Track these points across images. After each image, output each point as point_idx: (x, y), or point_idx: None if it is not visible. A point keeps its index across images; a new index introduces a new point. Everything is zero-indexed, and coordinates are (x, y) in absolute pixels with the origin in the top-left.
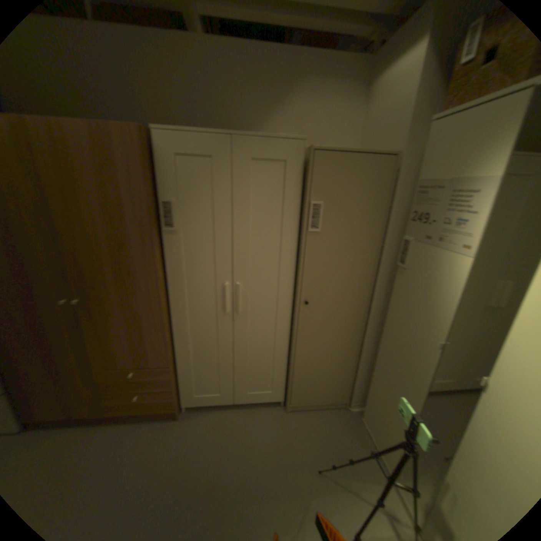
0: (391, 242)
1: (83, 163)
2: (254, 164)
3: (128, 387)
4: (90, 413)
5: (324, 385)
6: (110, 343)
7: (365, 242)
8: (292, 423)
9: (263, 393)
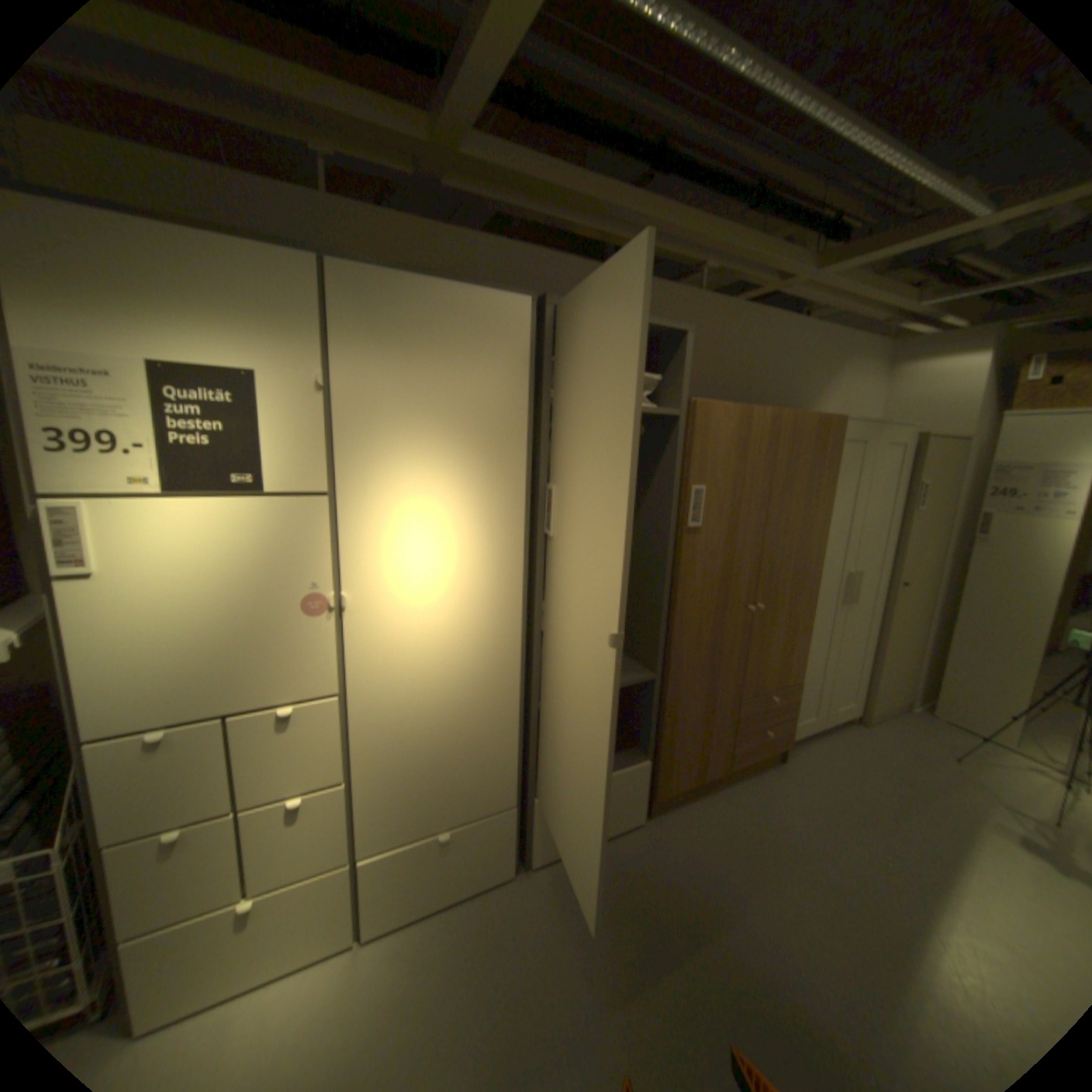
0: (960, 518)
1: (809, 454)
2: (890, 449)
3: (768, 719)
4: (726, 767)
5: (902, 685)
6: (770, 658)
7: (947, 519)
8: (888, 736)
9: (850, 709)
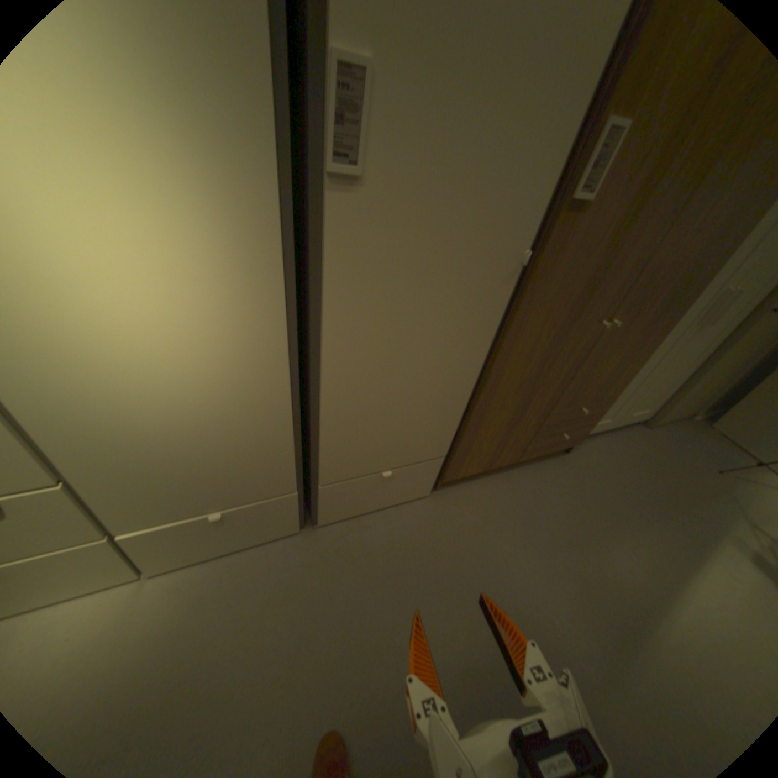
0: None
1: None
2: None
3: (570, 424)
4: (515, 458)
5: (701, 399)
6: (599, 374)
7: None
8: (665, 438)
9: (644, 413)
